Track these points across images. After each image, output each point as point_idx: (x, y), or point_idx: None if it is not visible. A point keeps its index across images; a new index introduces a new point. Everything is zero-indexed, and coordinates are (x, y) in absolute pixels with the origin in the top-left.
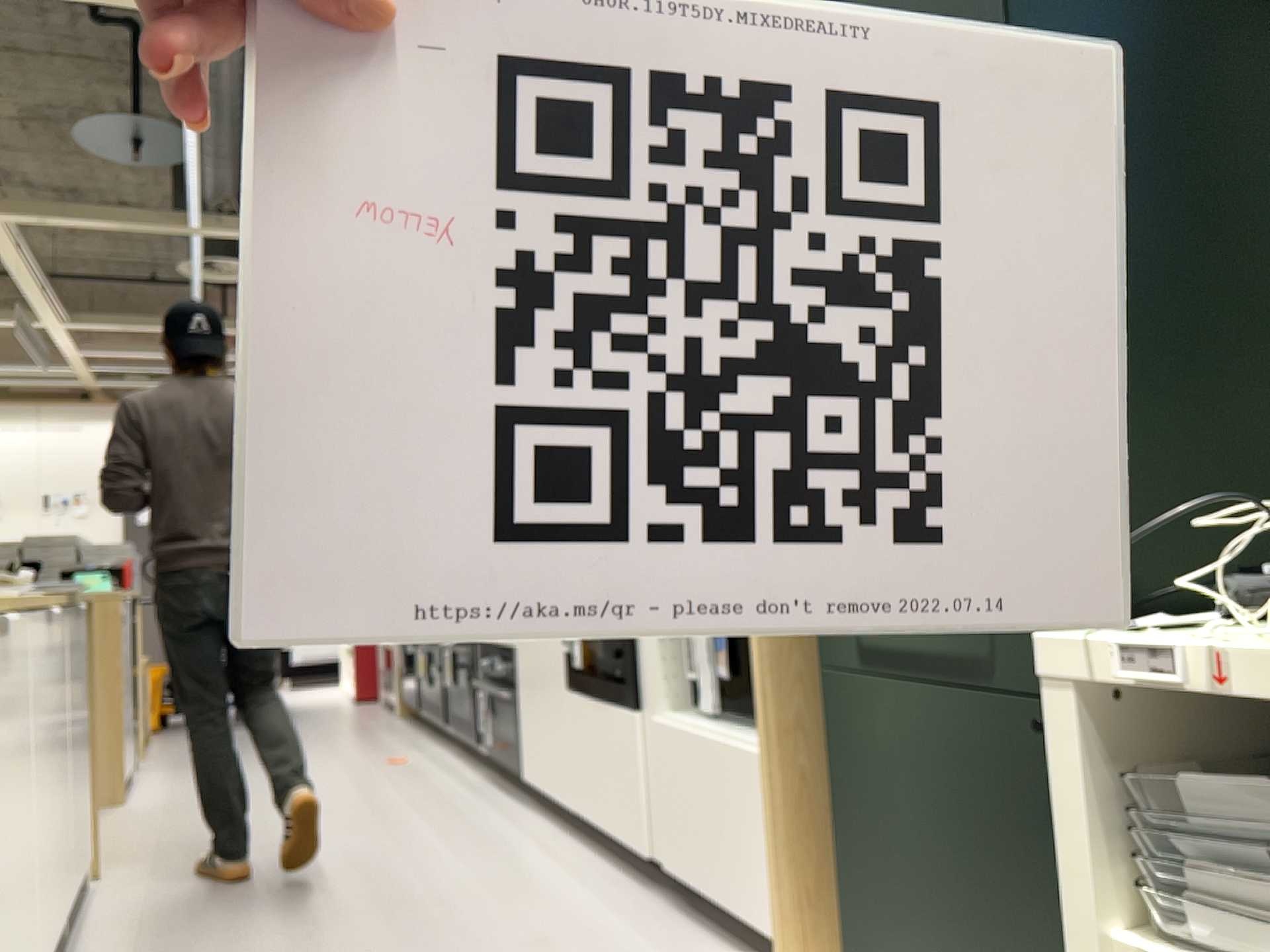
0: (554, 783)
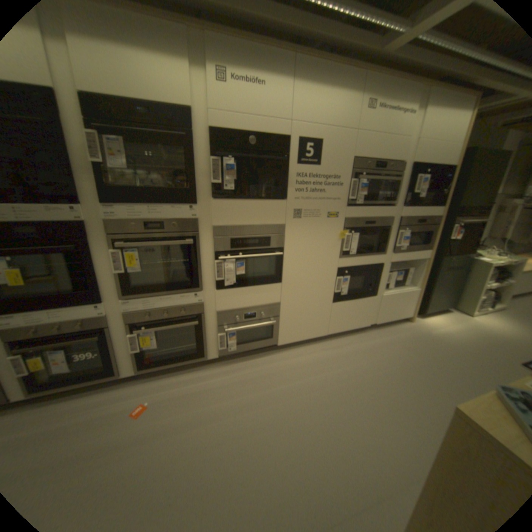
0: (311, 334)
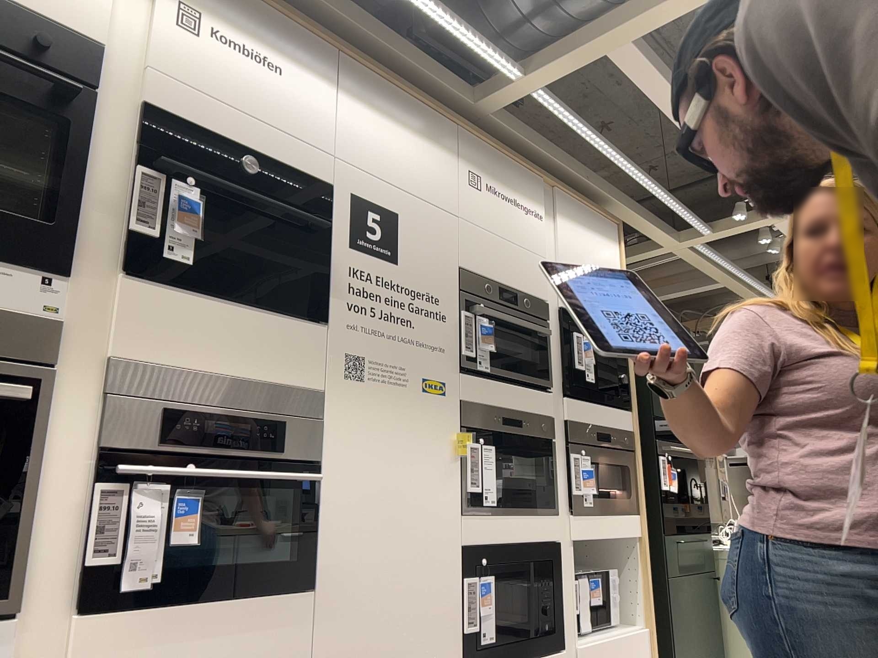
0: None
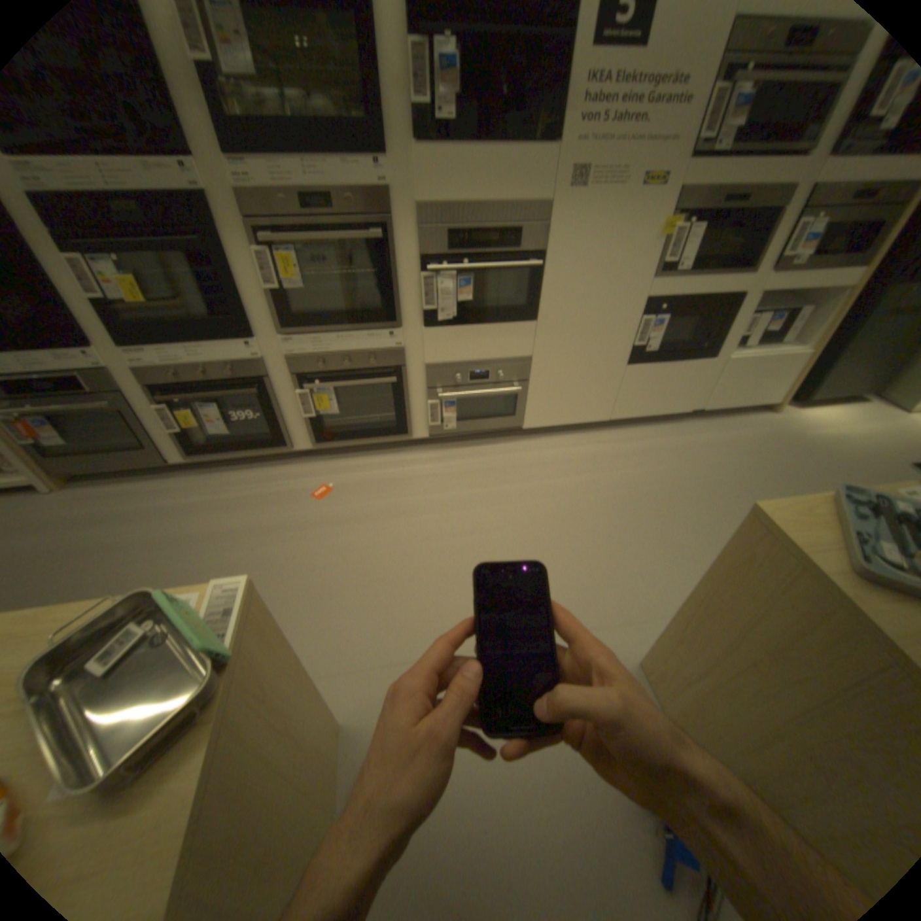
0: (581, 416)
